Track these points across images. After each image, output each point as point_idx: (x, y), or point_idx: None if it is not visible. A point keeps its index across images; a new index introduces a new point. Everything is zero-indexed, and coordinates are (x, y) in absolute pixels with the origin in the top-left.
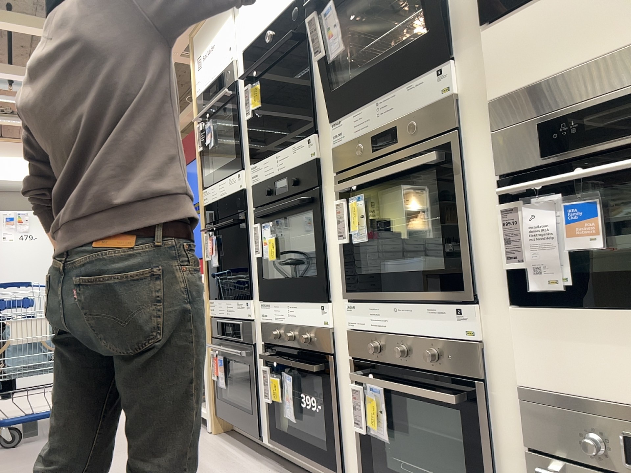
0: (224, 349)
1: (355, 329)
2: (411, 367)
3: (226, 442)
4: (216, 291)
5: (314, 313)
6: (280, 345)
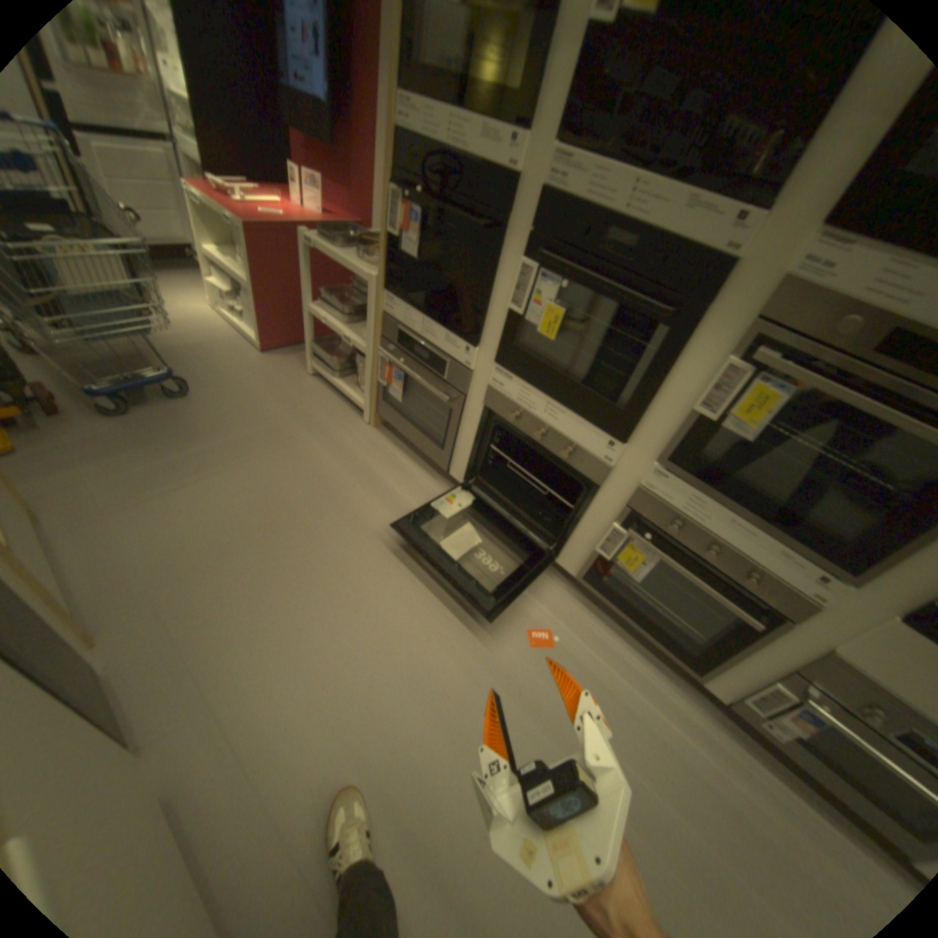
0: (409, 368)
1: (653, 493)
2: (711, 563)
3: (393, 447)
4: (400, 288)
5: (595, 439)
6: (516, 427)
